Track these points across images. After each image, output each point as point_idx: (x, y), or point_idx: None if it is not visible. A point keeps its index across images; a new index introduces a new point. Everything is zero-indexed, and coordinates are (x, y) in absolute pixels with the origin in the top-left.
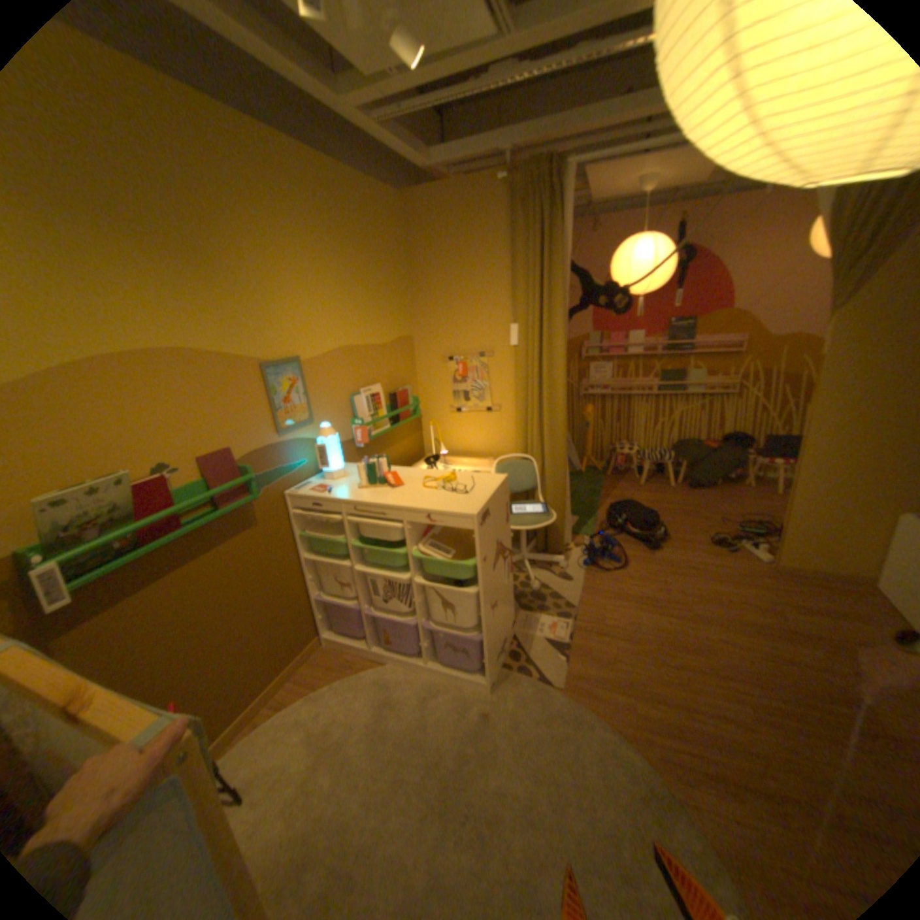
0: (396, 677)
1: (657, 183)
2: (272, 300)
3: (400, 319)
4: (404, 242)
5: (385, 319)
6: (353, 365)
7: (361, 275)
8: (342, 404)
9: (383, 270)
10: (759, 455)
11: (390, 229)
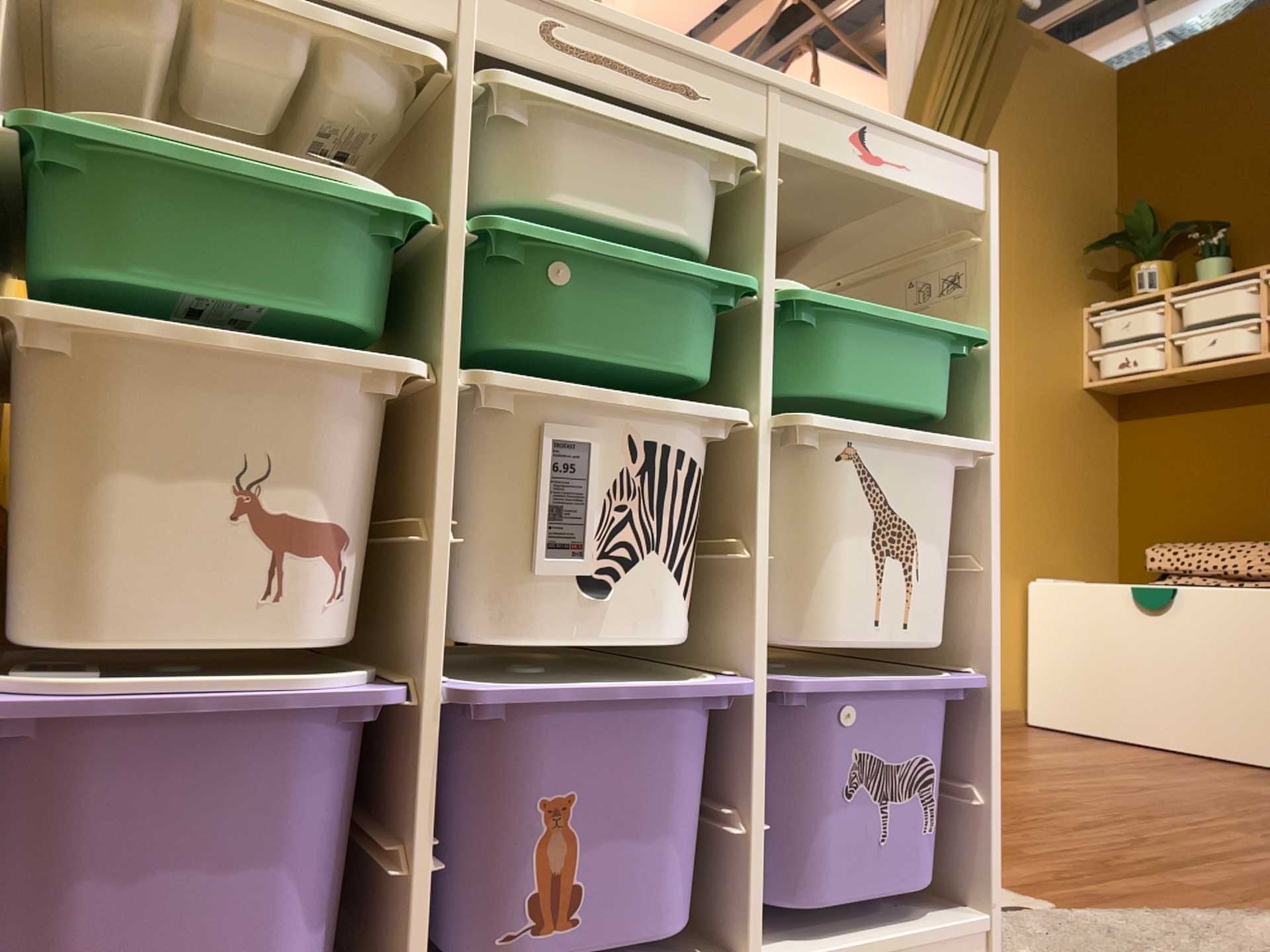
0: None
1: None
2: None
3: None
4: None
5: None
6: None
7: None
8: None
9: None
10: None
11: None
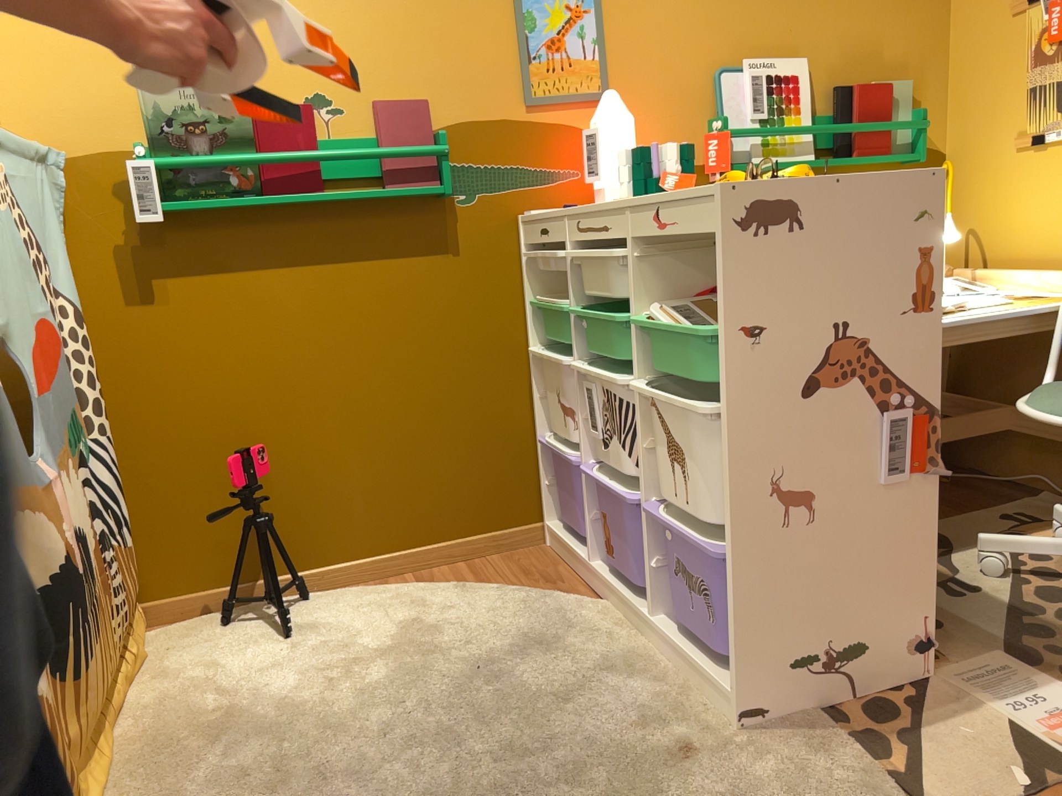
0: (599, 623)
1: None
2: None
3: None
4: None
5: None
6: (734, 7)
7: None
8: (689, 84)
9: None
10: None
11: None
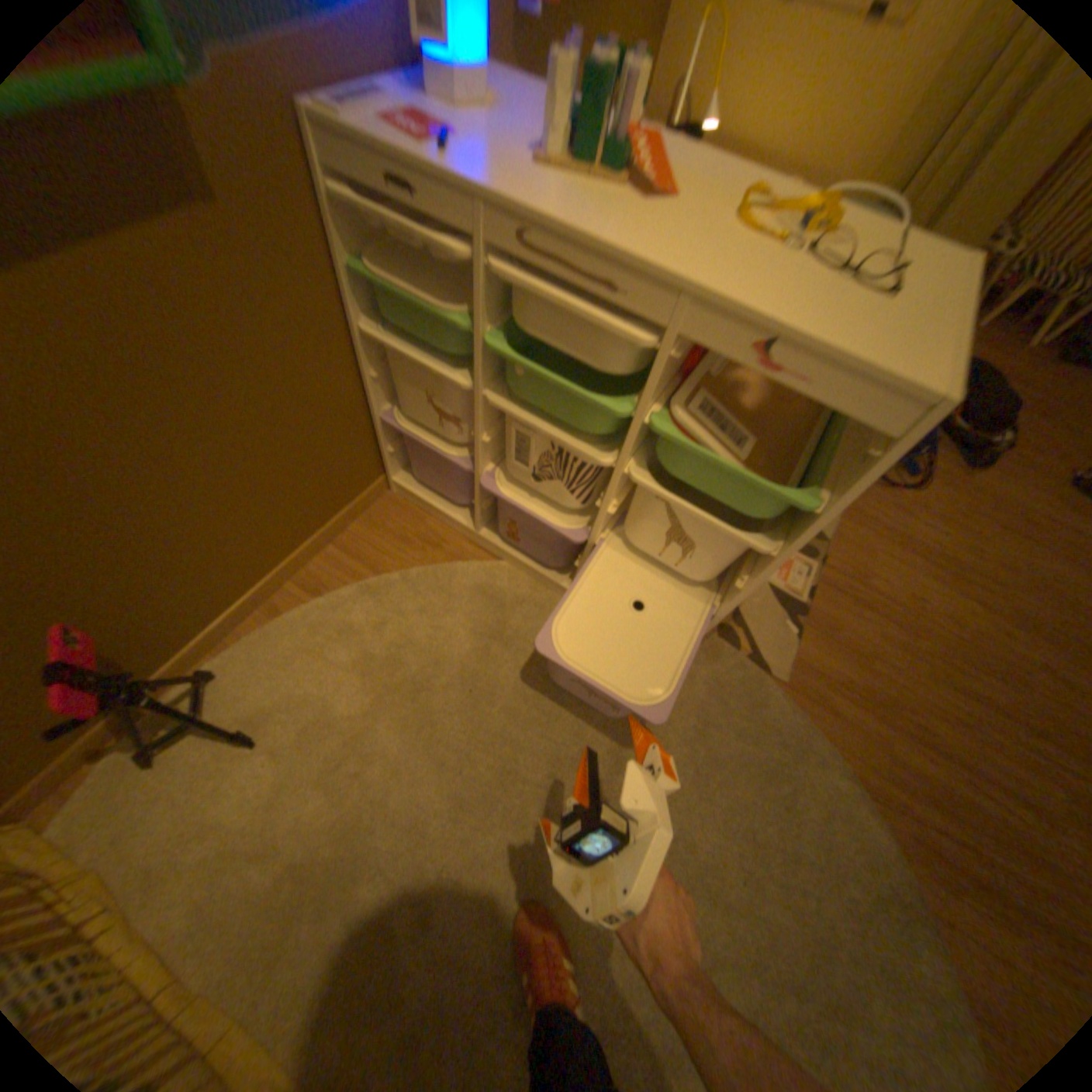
0: (517, 589)
1: None
2: None
3: None
4: None
5: None
6: None
7: None
8: None
9: None
10: None
11: None
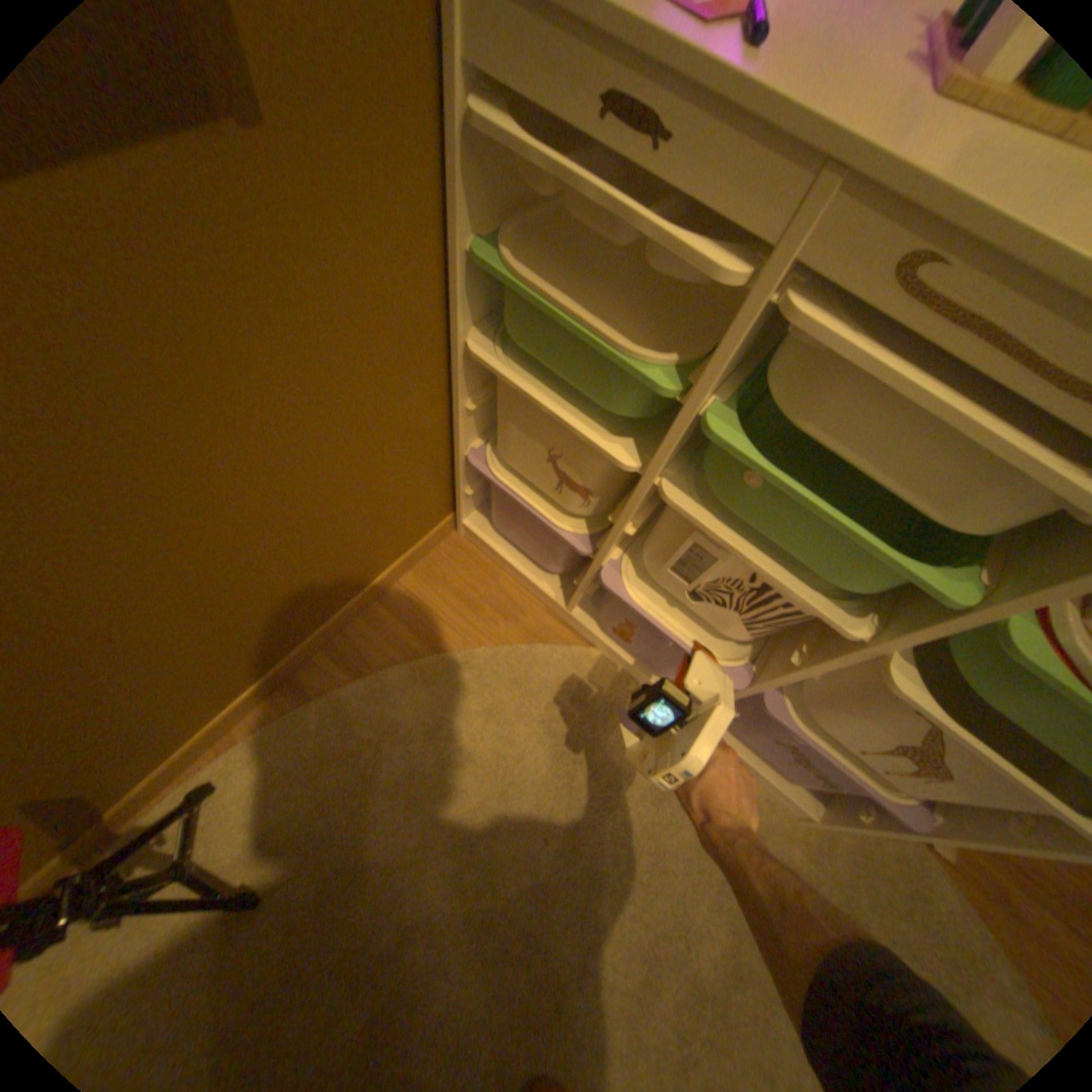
0: (612, 691)
1: None
2: None
3: None
4: None
5: None
6: None
7: None
8: None
9: None
10: None
11: None
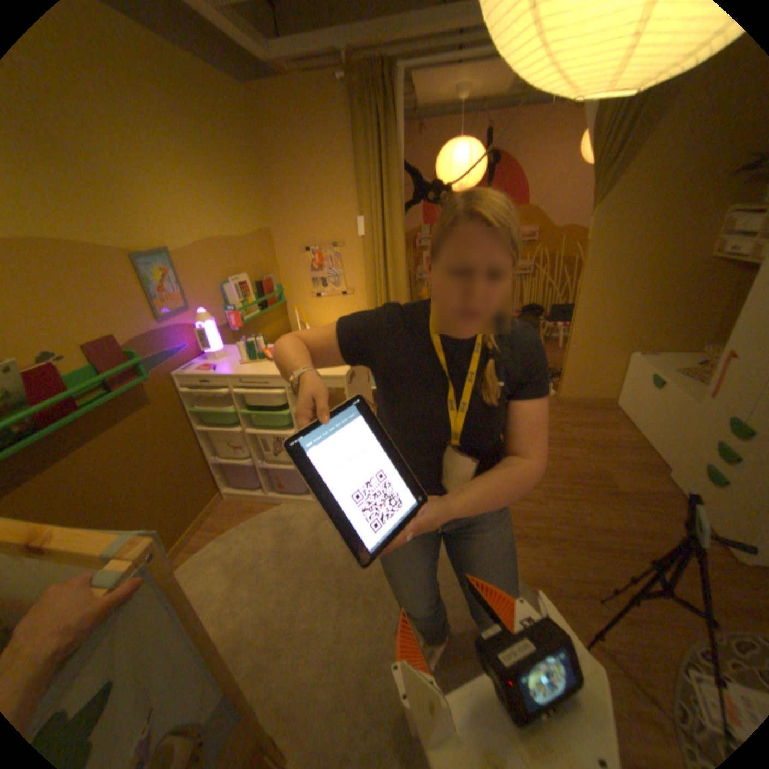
0: (290, 512)
1: (469, 93)
2: (131, 191)
3: (256, 212)
4: (253, 137)
5: (243, 213)
6: (219, 256)
7: (215, 169)
8: (213, 293)
9: (236, 164)
10: (546, 321)
11: (238, 124)
